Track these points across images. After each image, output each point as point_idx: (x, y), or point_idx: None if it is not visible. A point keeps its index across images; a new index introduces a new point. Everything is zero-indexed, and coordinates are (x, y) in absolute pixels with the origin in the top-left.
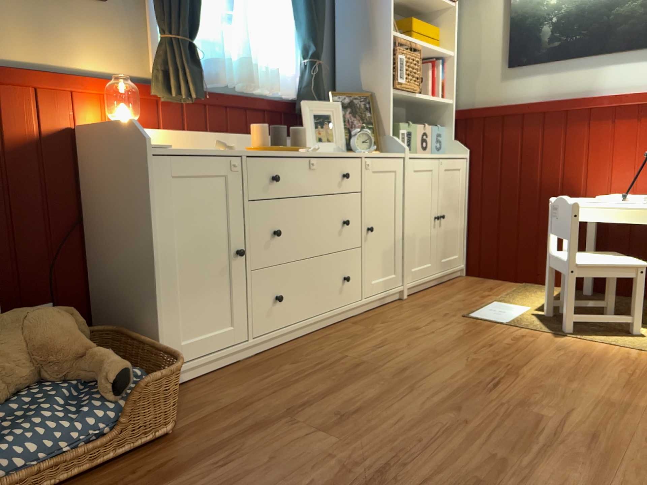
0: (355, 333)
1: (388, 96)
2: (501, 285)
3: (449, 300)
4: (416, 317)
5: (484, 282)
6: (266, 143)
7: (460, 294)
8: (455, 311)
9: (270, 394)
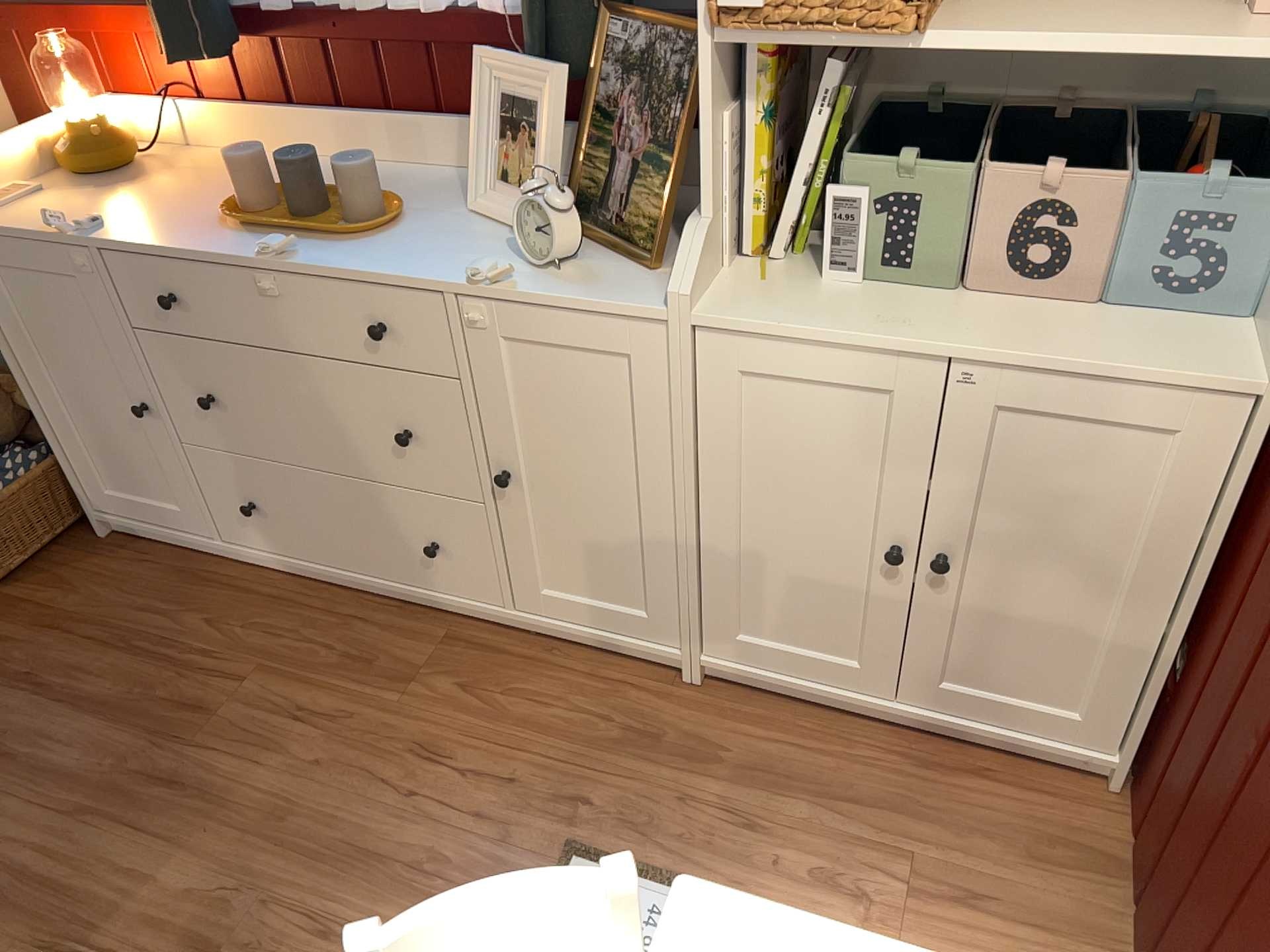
0: (380, 658)
1: (707, 58)
2: (1065, 934)
3: (729, 789)
4: (529, 741)
5: (1063, 869)
6: (250, 197)
7: (823, 812)
8: (621, 820)
9: (91, 636)
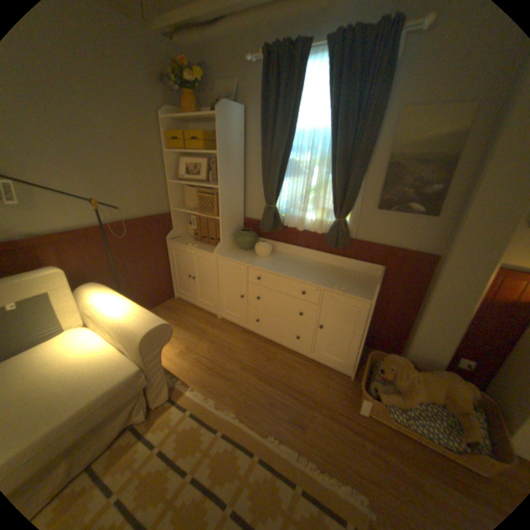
0: None
1: None
2: None
3: None
4: None
5: None
6: None
7: None
8: None
9: None
